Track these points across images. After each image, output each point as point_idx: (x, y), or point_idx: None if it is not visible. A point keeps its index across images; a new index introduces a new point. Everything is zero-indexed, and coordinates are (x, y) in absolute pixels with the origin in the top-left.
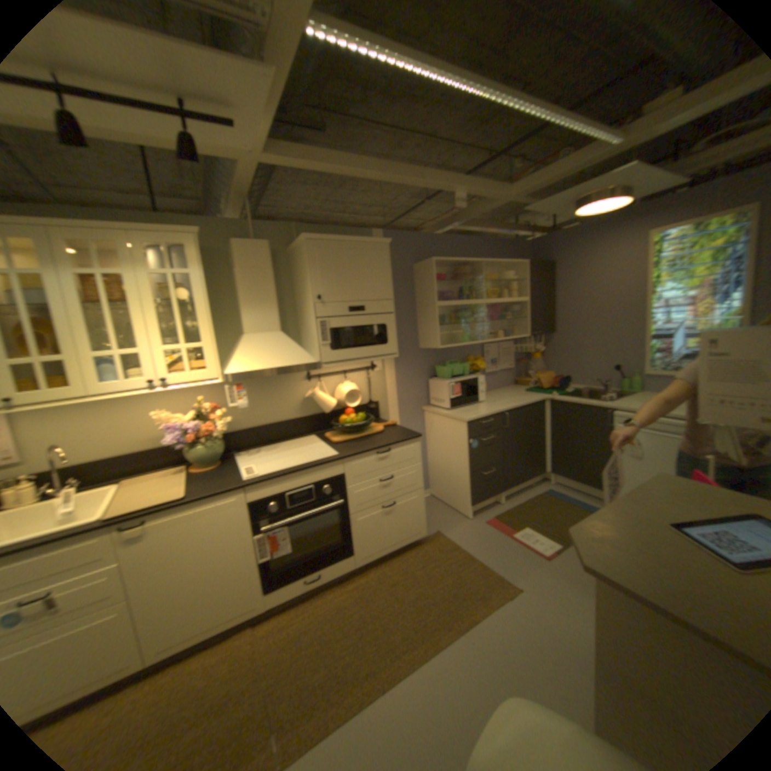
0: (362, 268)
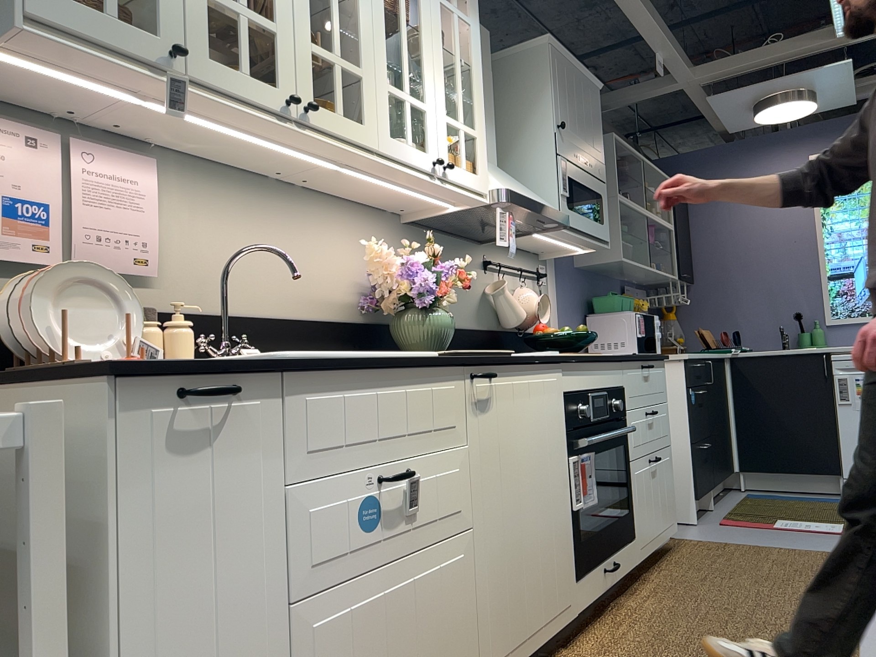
0: (586, 109)
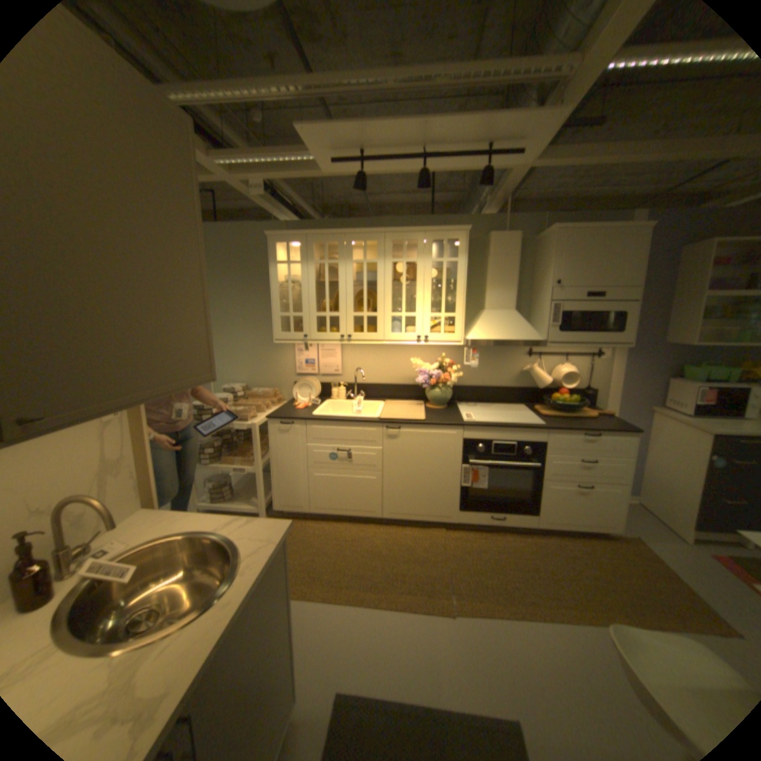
0: (614, 253)
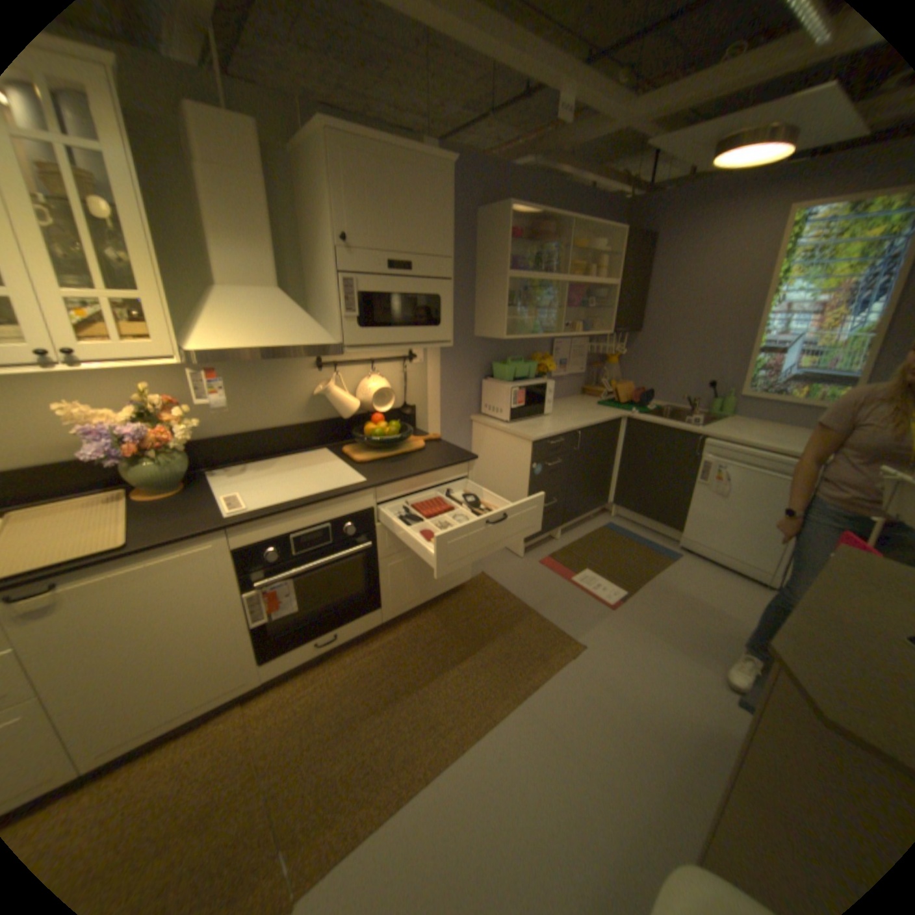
0: (413, 197)
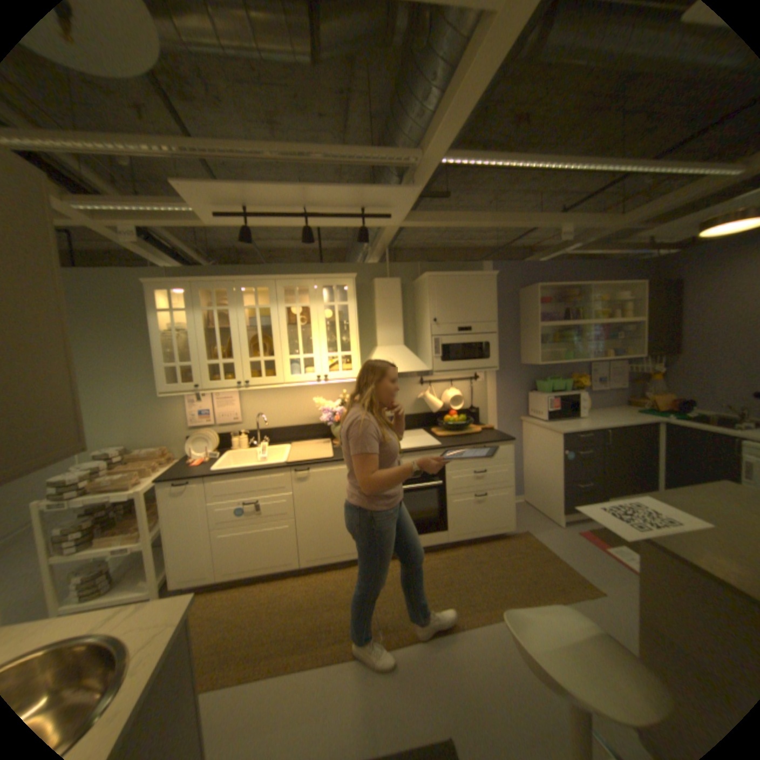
0: (472, 296)
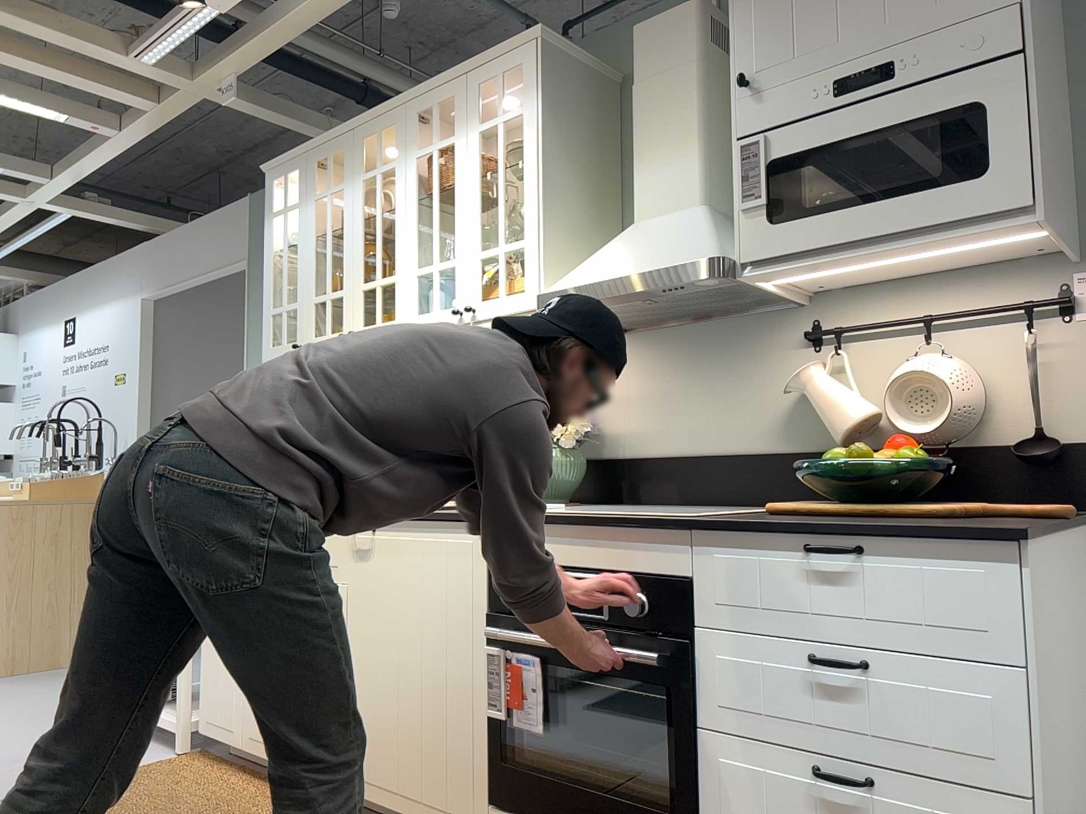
0: None
